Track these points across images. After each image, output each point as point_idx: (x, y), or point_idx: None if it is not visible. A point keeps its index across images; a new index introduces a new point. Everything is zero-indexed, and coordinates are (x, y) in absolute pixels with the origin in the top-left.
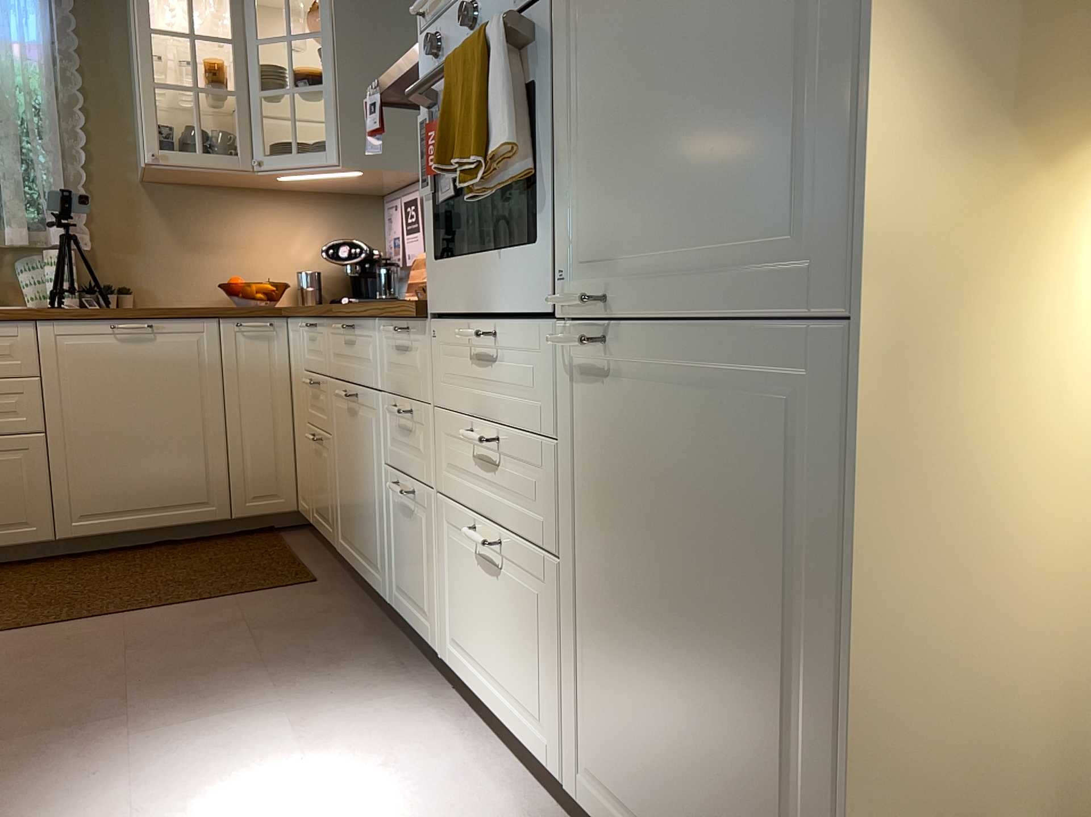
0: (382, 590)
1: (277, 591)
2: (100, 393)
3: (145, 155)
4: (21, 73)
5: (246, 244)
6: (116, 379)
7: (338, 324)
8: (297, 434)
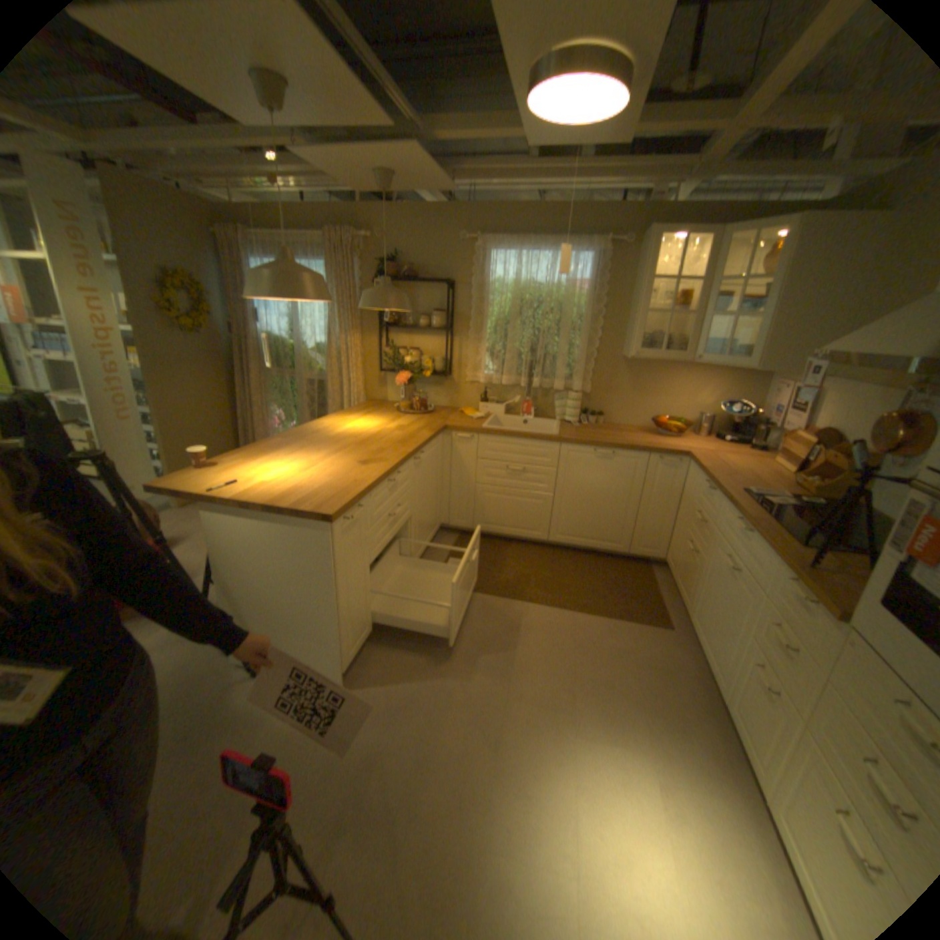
0: (723, 692)
1: (650, 629)
2: (581, 481)
3: (631, 352)
4: (576, 298)
5: (672, 392)
6: (590, 476)
7: (741, 524)
8: (678, 525)
